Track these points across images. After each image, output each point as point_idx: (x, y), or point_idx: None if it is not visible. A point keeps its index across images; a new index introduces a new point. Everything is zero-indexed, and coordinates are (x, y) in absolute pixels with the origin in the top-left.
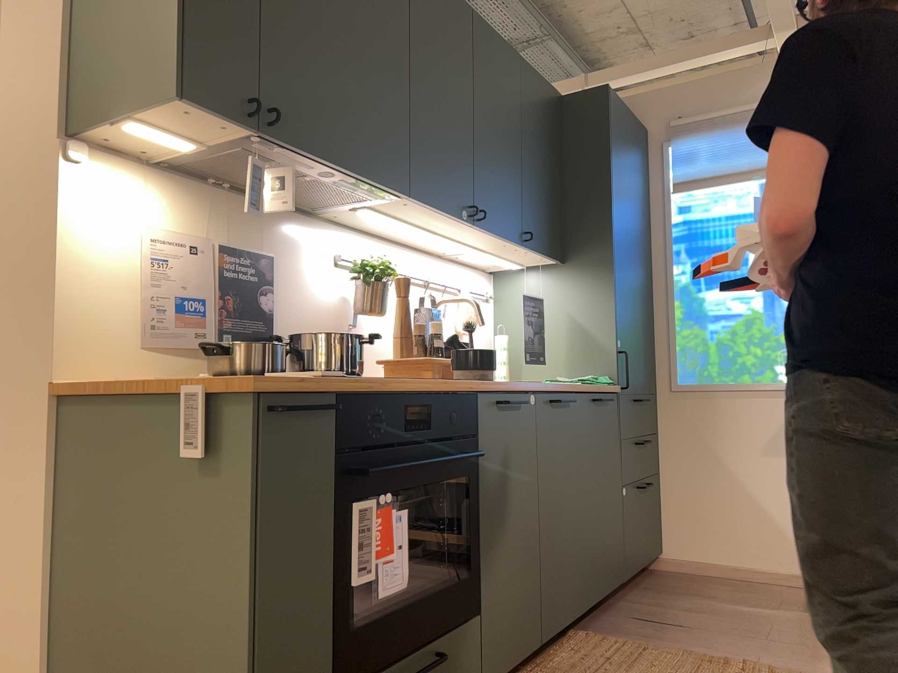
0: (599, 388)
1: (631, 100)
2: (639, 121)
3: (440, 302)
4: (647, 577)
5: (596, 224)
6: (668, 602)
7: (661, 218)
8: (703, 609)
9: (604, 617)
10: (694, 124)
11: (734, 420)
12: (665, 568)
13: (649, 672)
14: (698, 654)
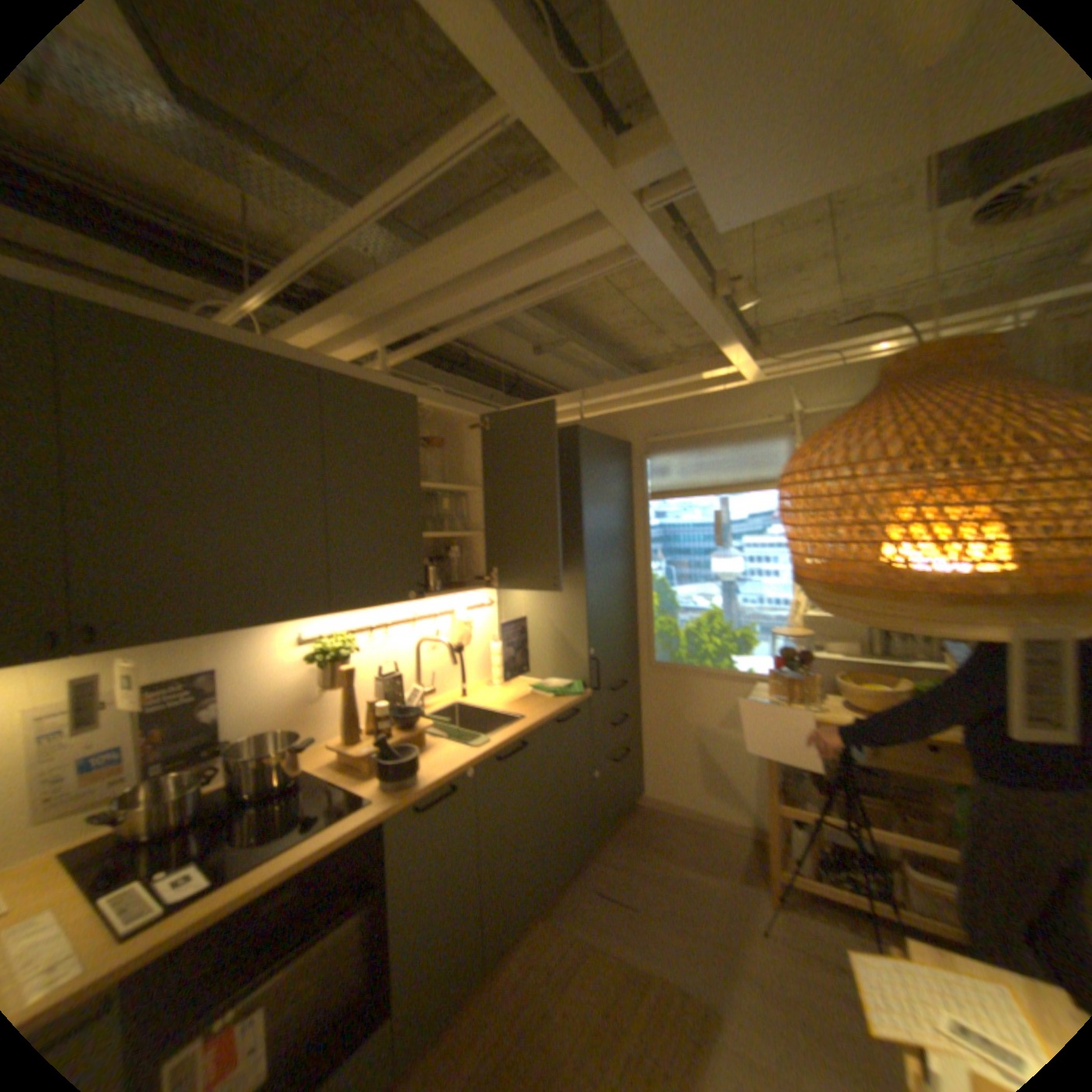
0: (565, 705)
1: (618, 414)
2: (625, 434)
3: (423, 641)
4: (628, 821)
5: (571, 550)
6: (632, 865)
7: (642, 521)
8: (656, 880)
9: (571, 892)
10: (668, 442)
11: (699, 697)
12: (645, 806)
13: (575, 1005)
14: (627, 969)
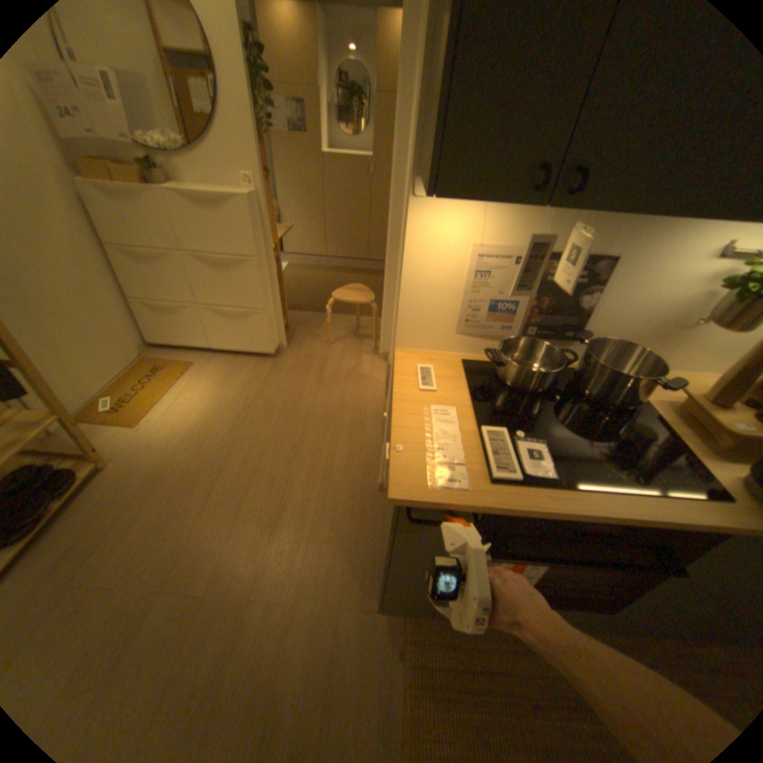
0: None
1: None
2: None
3: None
4: None
5: None
6: None
7: None
8: None
9: None
10: None
11: None
12: None
13: None
14: None
